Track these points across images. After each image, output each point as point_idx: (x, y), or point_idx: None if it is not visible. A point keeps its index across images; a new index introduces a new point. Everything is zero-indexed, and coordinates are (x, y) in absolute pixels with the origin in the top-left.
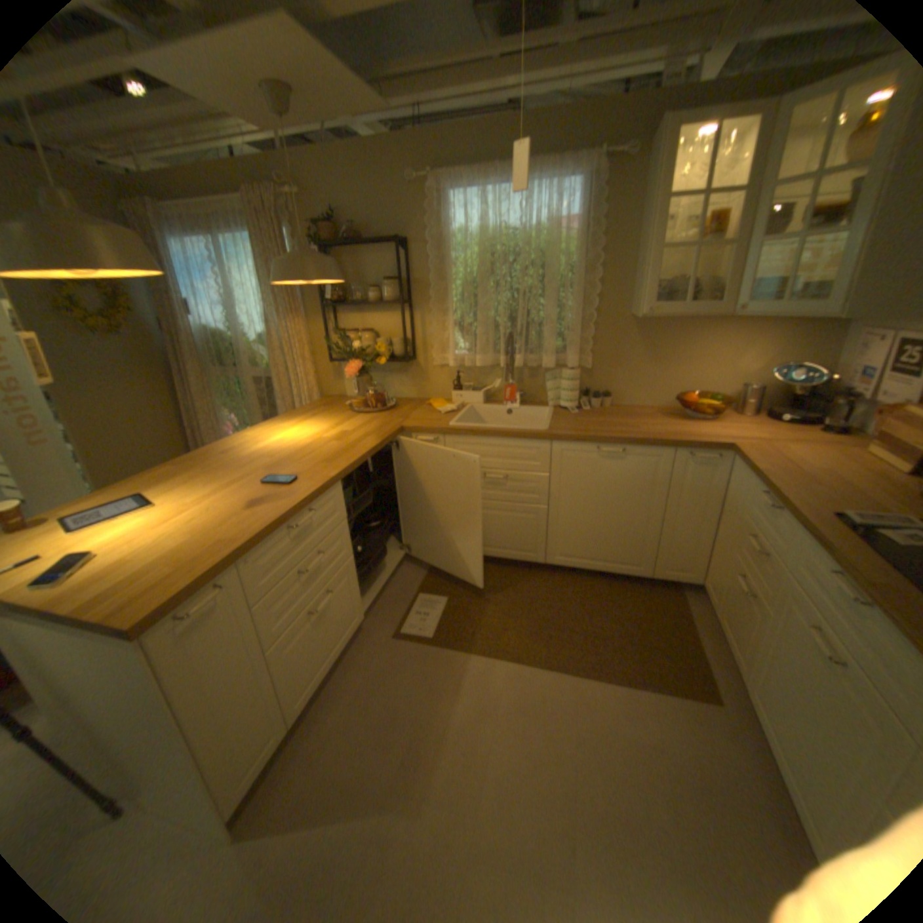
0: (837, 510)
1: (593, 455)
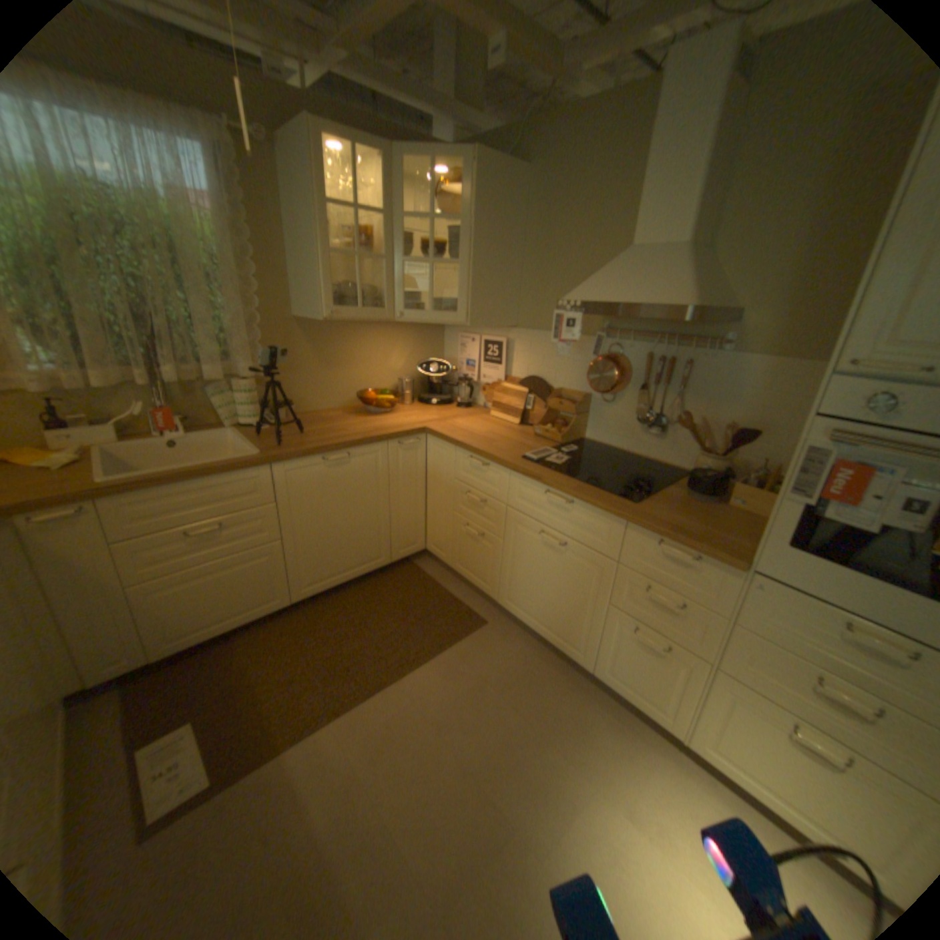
0: (517, 454)
1: (318, 467)
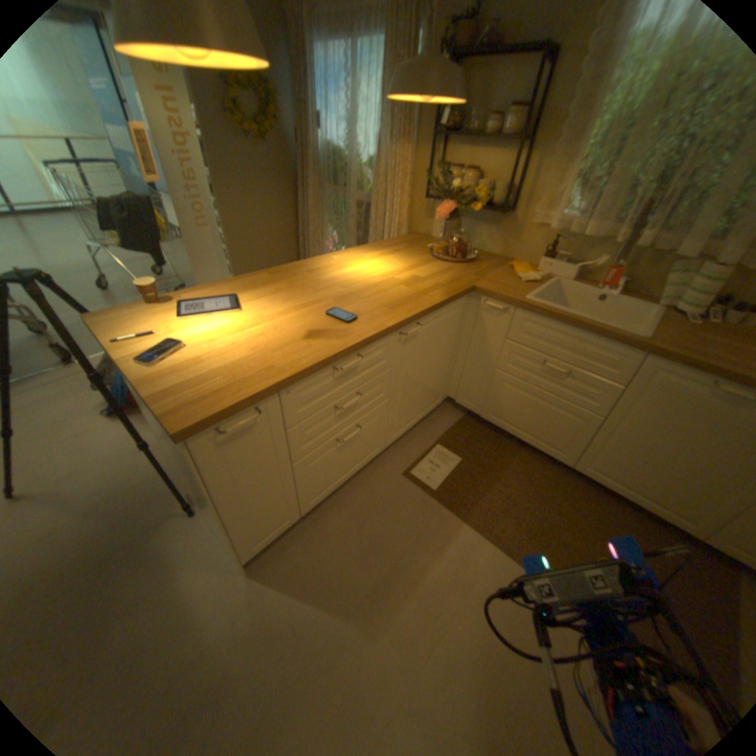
0: None
1: (703, 388)
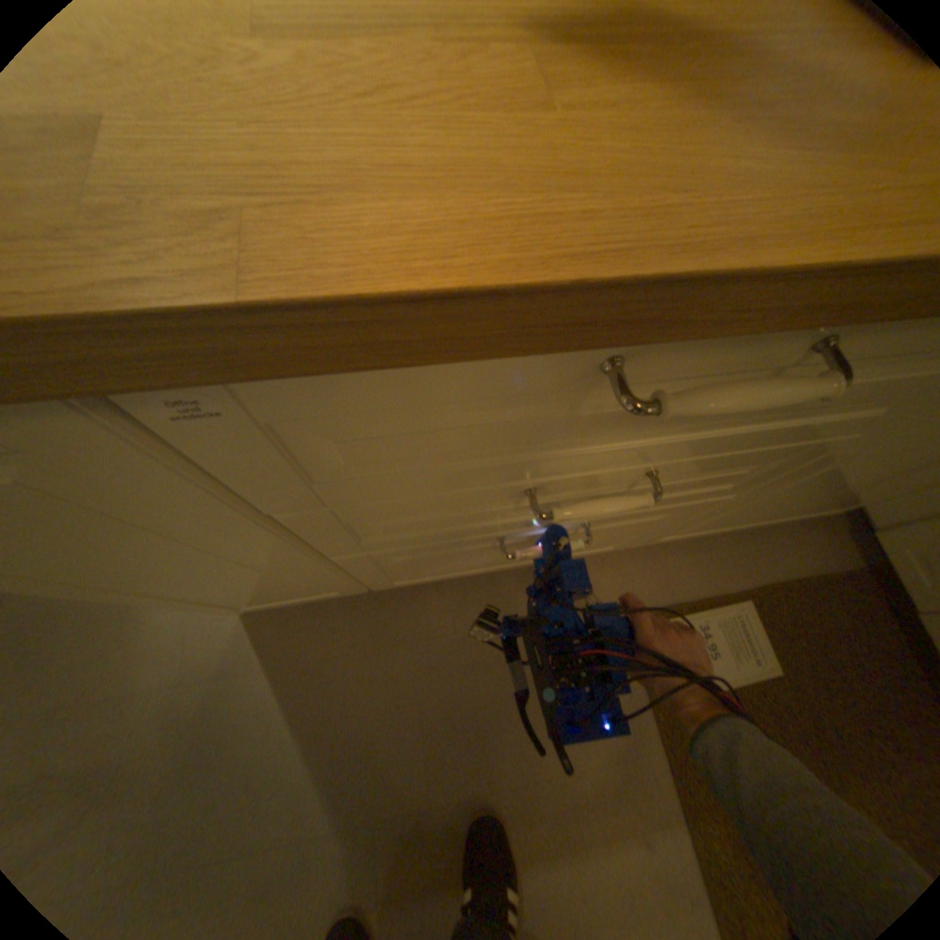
0: None
1: None
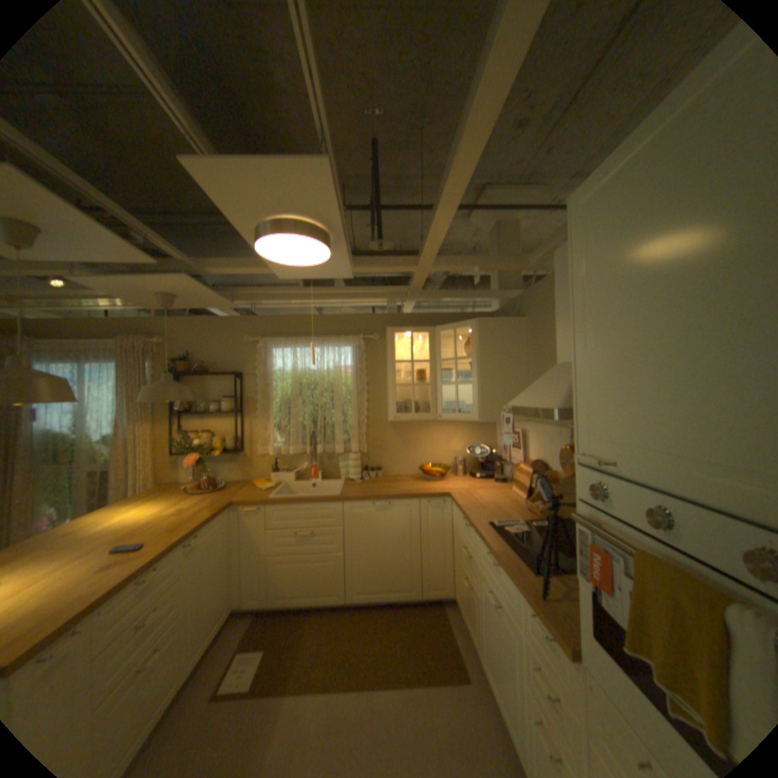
0: (490, 521)
1: (370, 509)
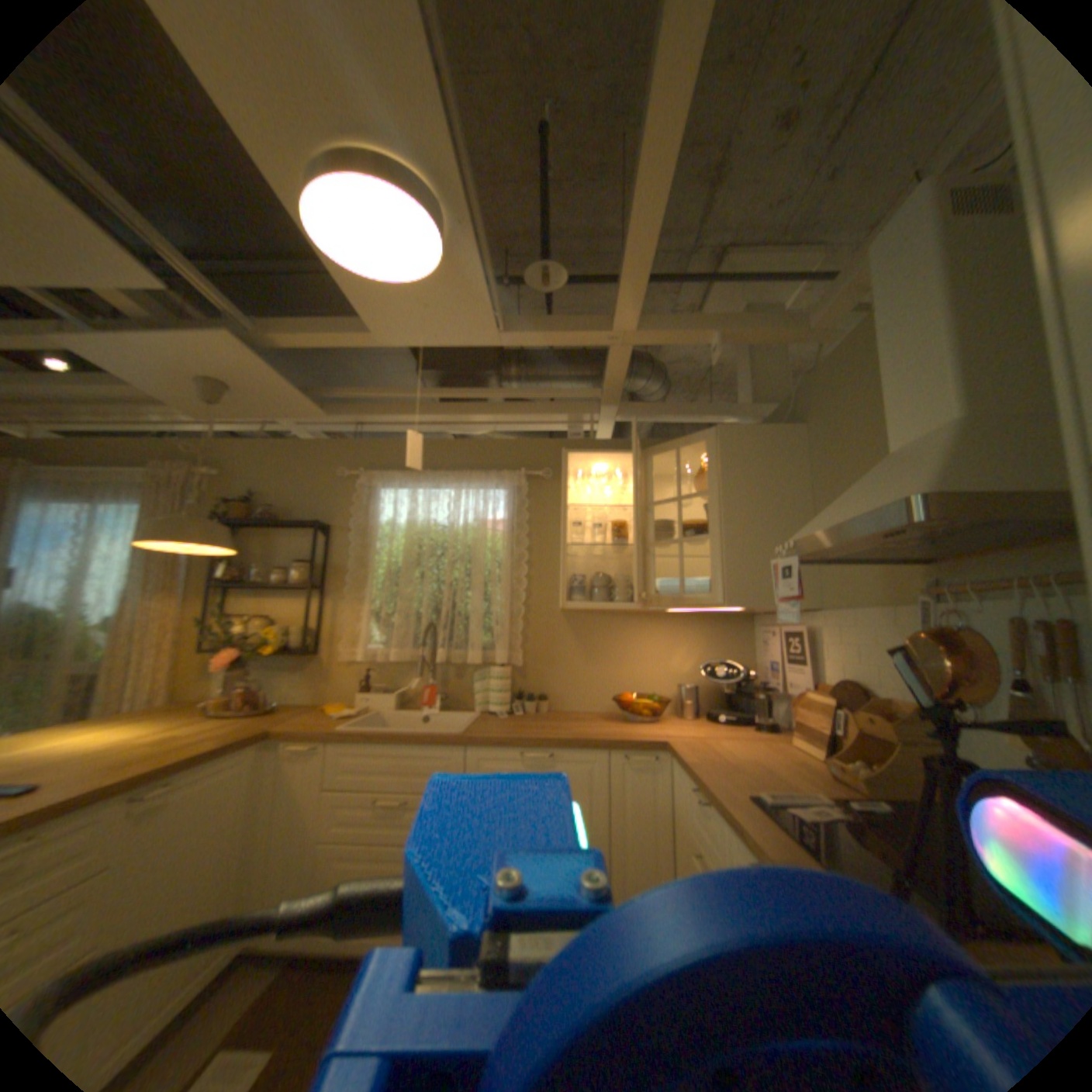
0: (753, 794)
1: (517, 764)
